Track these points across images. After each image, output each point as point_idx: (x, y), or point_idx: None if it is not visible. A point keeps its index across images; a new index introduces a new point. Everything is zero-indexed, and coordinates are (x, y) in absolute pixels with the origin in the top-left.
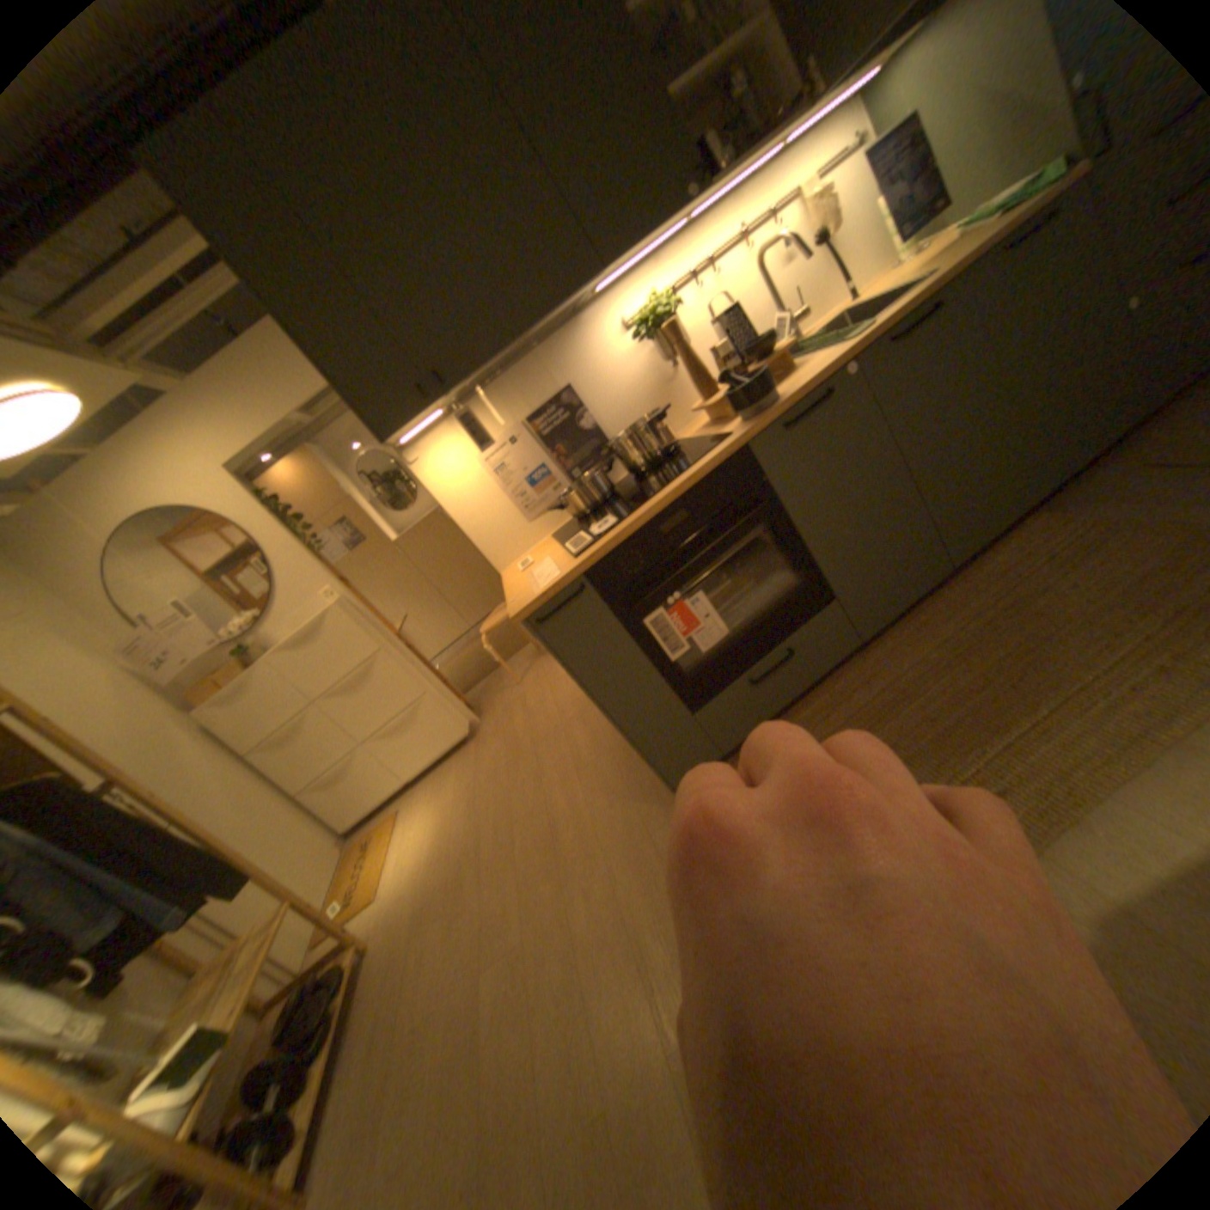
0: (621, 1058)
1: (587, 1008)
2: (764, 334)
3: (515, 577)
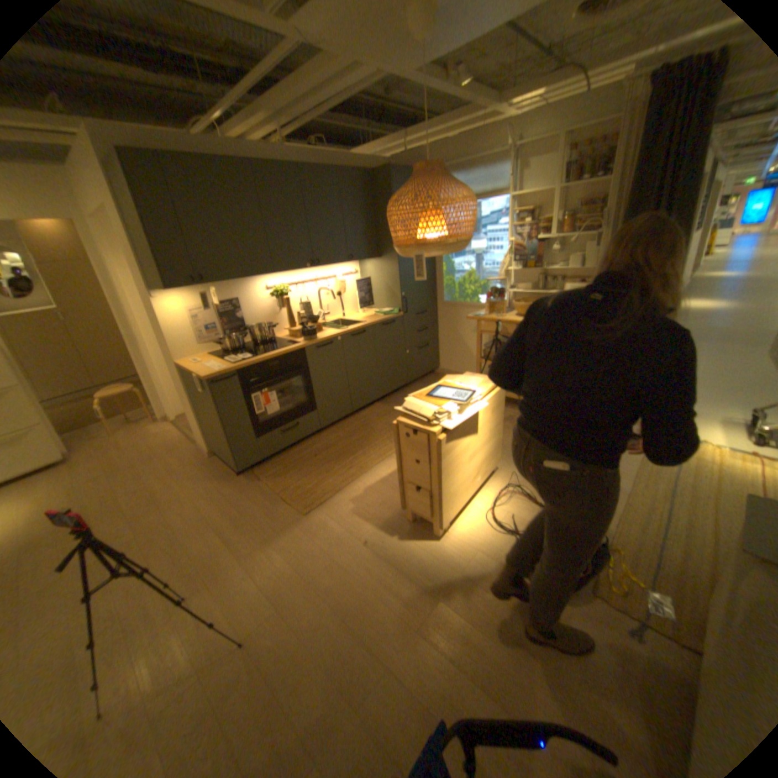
0: (204, 556)
1: (183, 549)
2: (315, 317)
3: (190, 366)
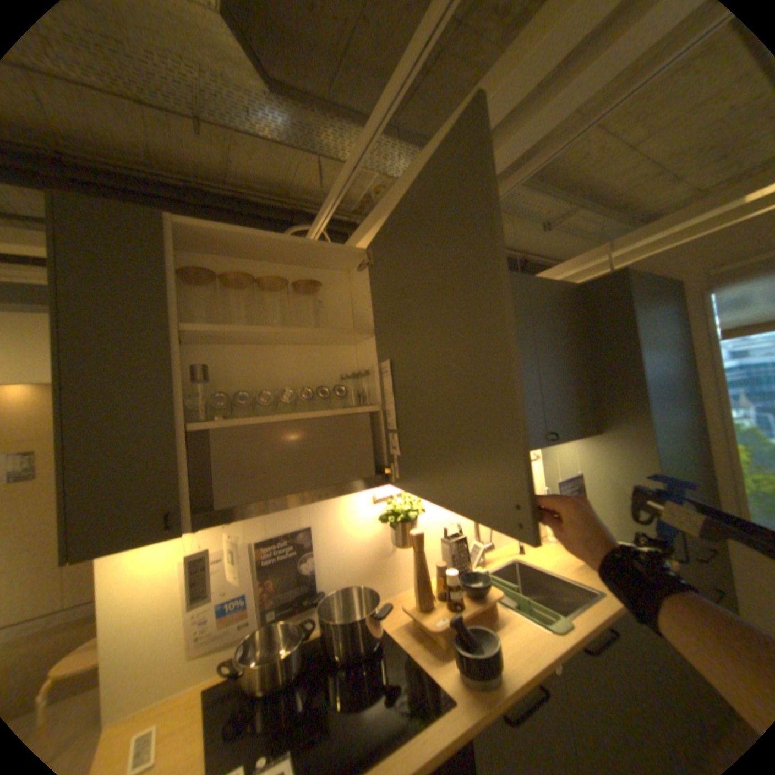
0: None
1: None
2: (481, 578)
3: None
